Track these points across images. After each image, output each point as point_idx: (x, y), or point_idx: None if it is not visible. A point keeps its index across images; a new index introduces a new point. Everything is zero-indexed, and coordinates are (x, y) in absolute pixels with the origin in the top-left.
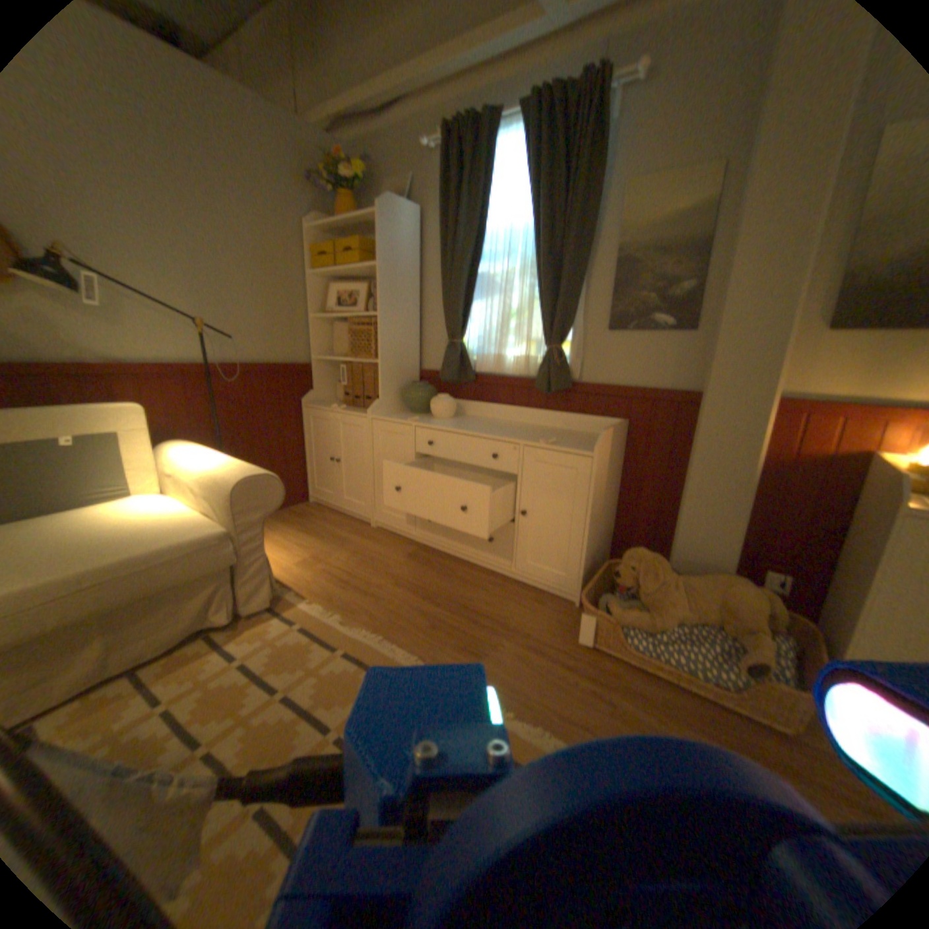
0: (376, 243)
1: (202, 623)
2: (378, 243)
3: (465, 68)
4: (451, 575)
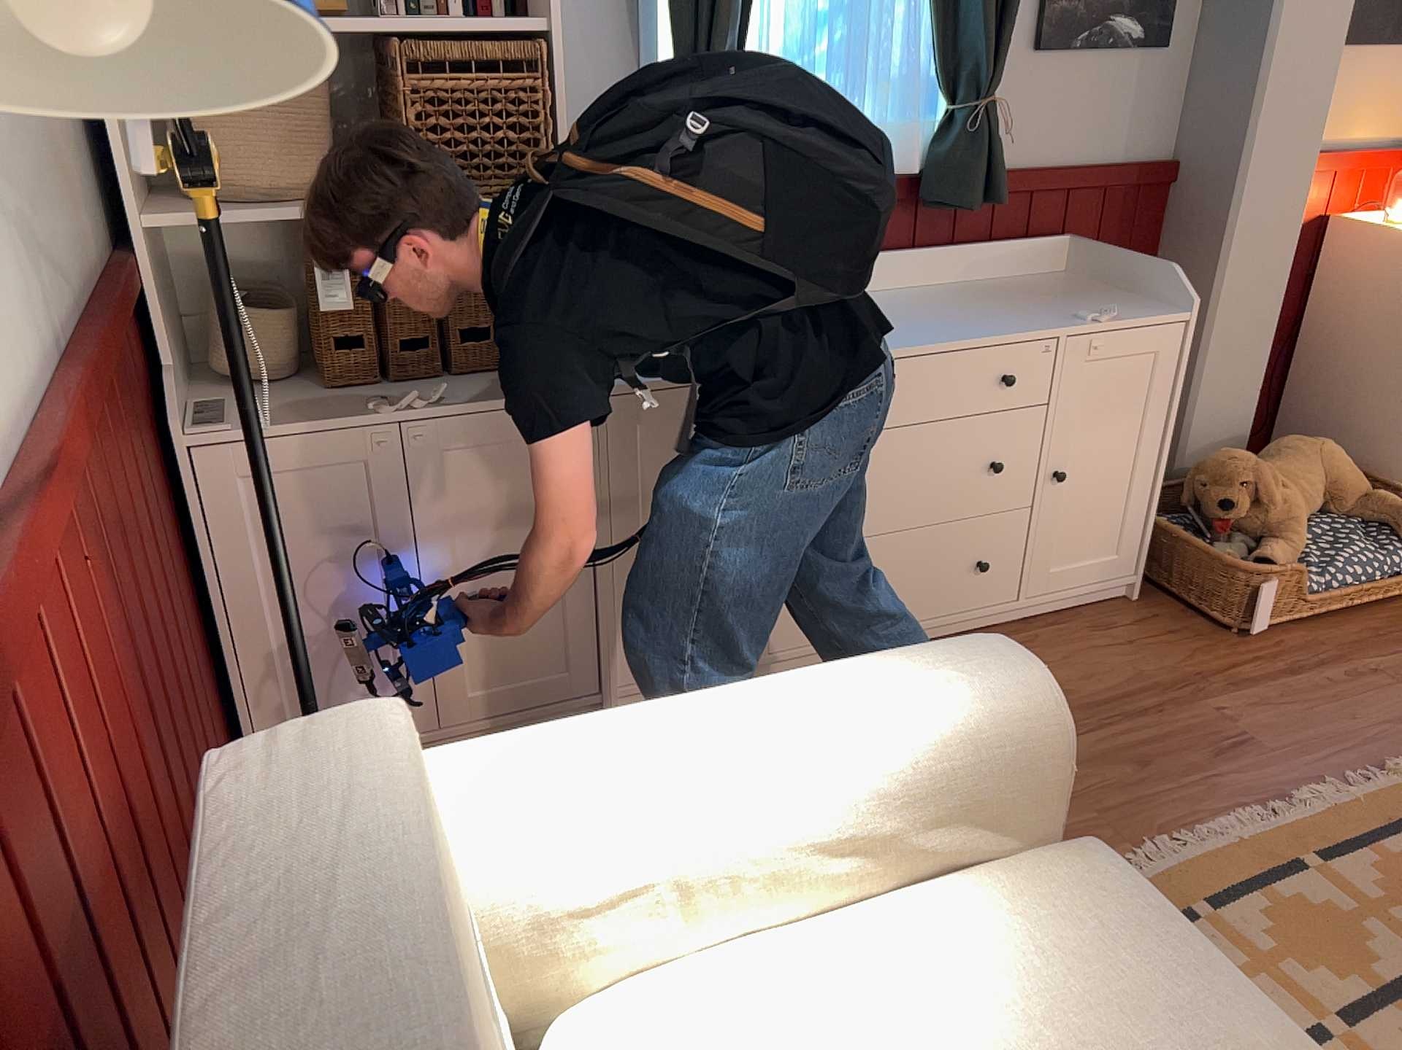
0: None
1: None
2: None
3: None
4: None
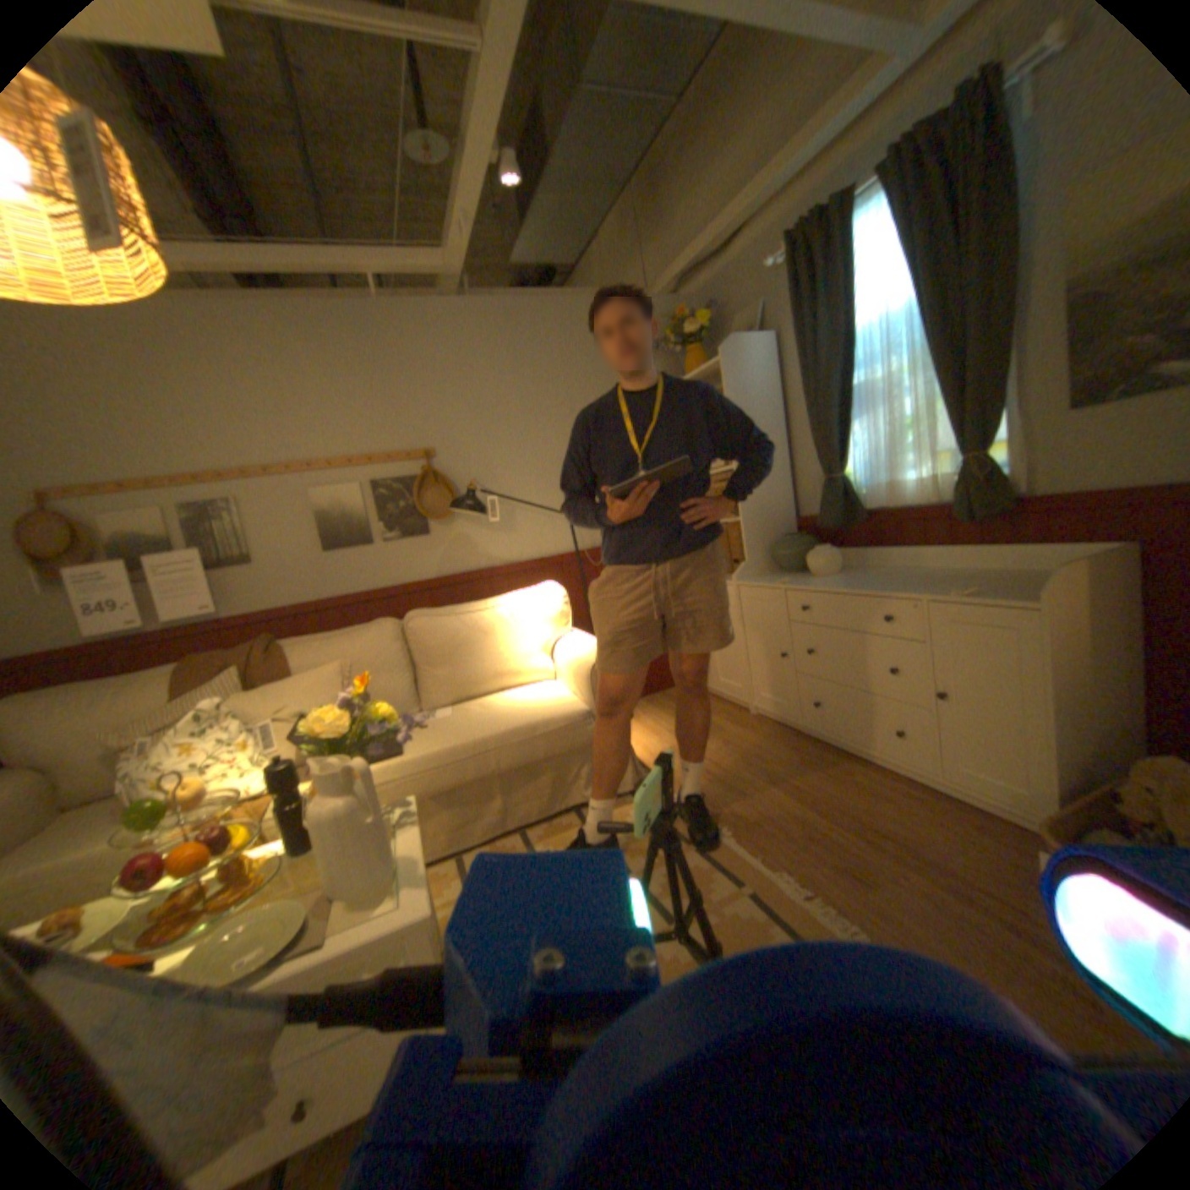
0: (728, 388)
1: (575, 796)
2: (731, 387)
3: (808, 160)
4: (848, 778)
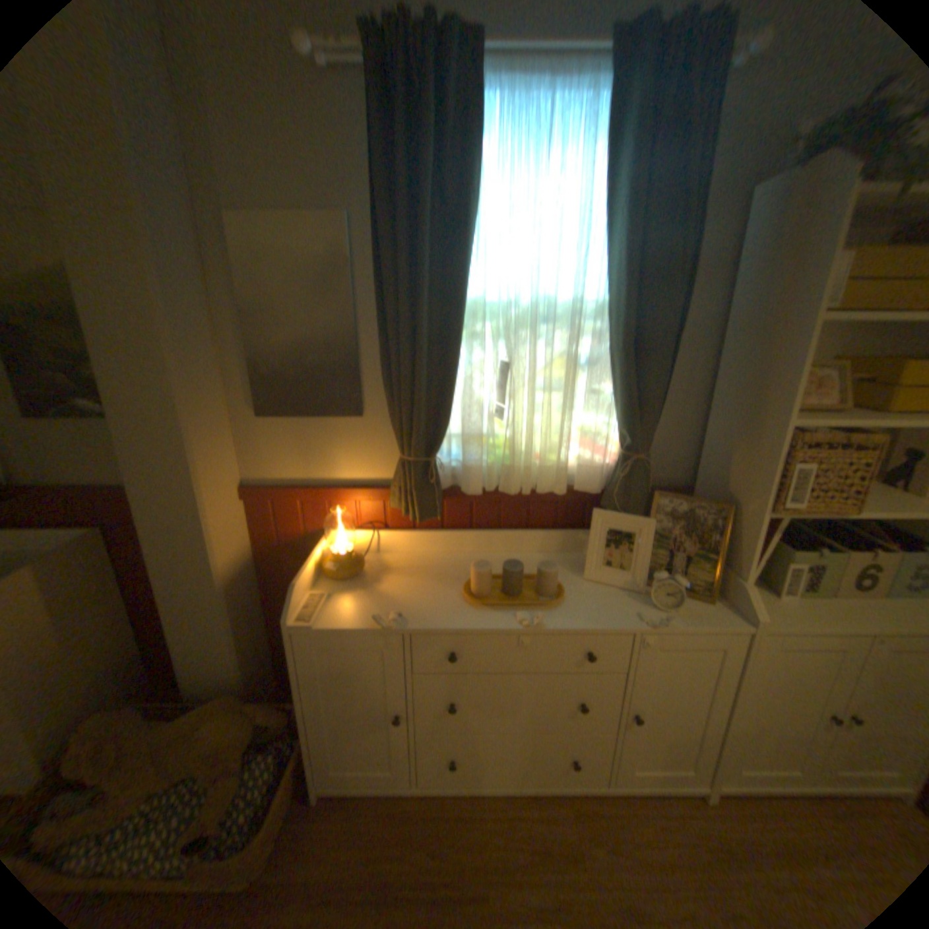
0: None
1: None
2: None
3: None
4: None
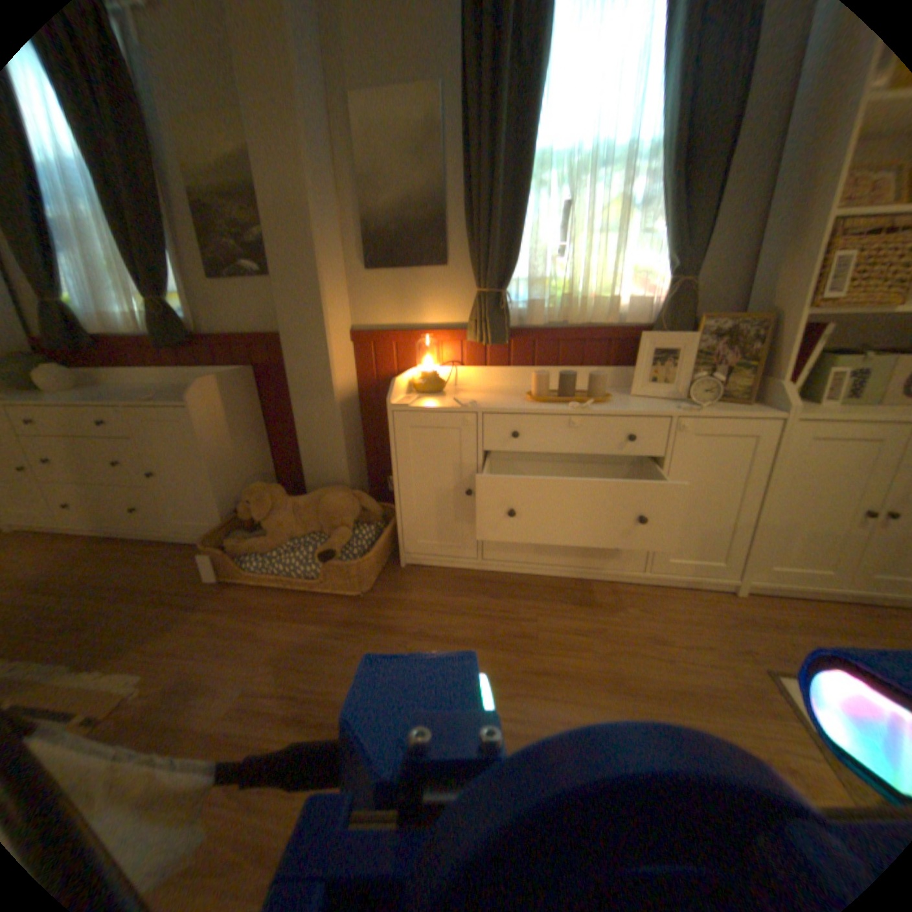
0: None
1: None
2: None
3: None
4: (93, 558)
